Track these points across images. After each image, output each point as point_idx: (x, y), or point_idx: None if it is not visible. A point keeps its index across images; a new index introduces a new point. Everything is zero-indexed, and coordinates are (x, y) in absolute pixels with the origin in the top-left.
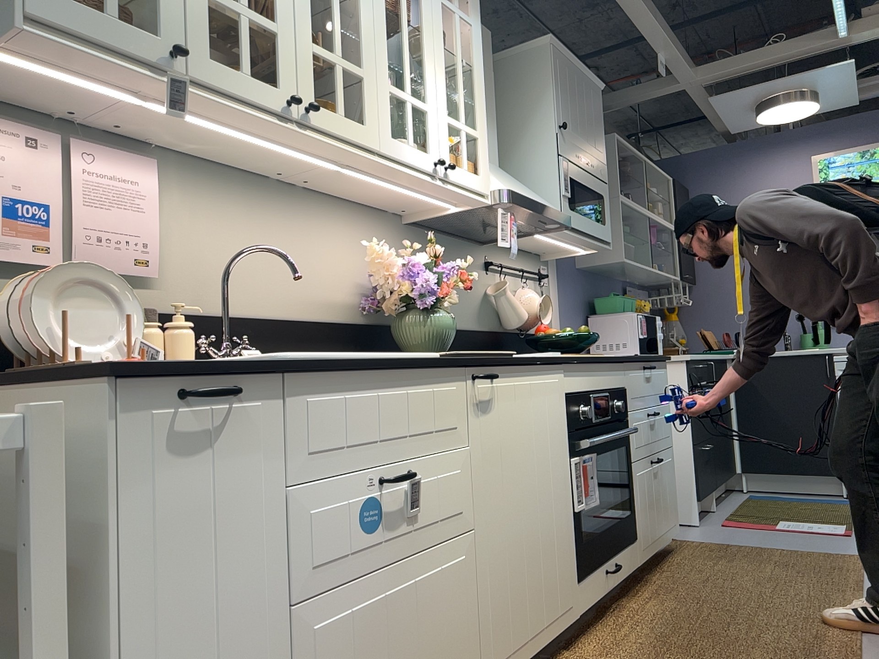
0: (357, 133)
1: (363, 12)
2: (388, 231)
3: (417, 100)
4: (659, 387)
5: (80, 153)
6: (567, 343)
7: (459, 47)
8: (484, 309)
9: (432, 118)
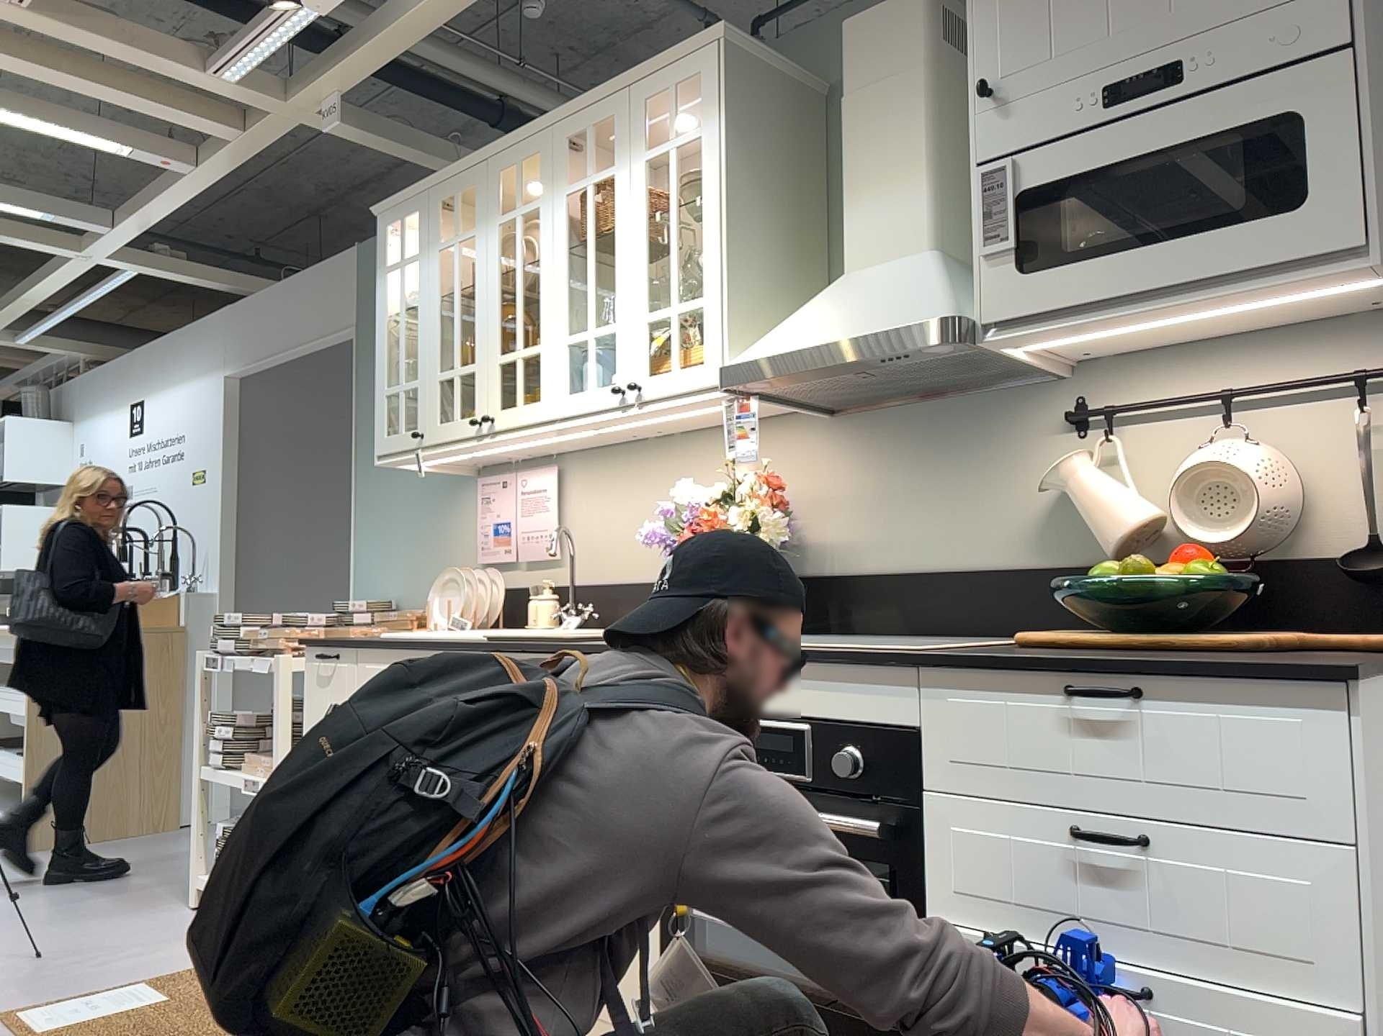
0: (530, 413)
1: (540, 283)
2: (797, 439)
3: (600, 327)
4: (1202, 766)
5: (518, 480)
6: (1106, 603)
7: (671, 196)
8: (1055, 518)
9: (619, 333)
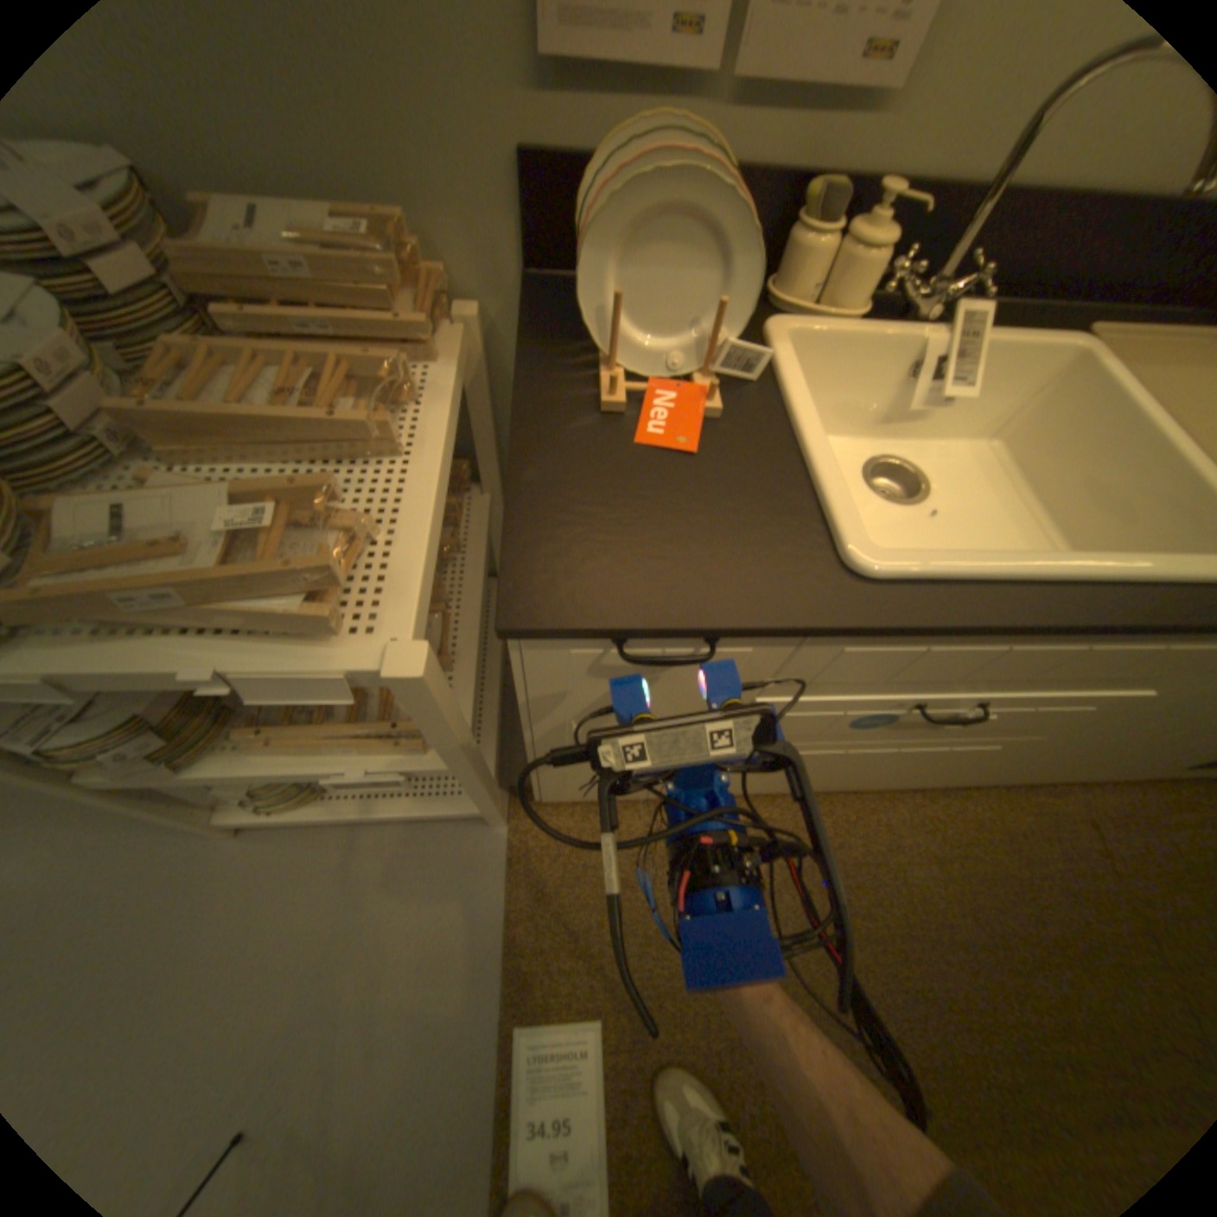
0: None
1: None
2: None
3: None
4: None
5: None
6: None
7: None
8: None
9: None
